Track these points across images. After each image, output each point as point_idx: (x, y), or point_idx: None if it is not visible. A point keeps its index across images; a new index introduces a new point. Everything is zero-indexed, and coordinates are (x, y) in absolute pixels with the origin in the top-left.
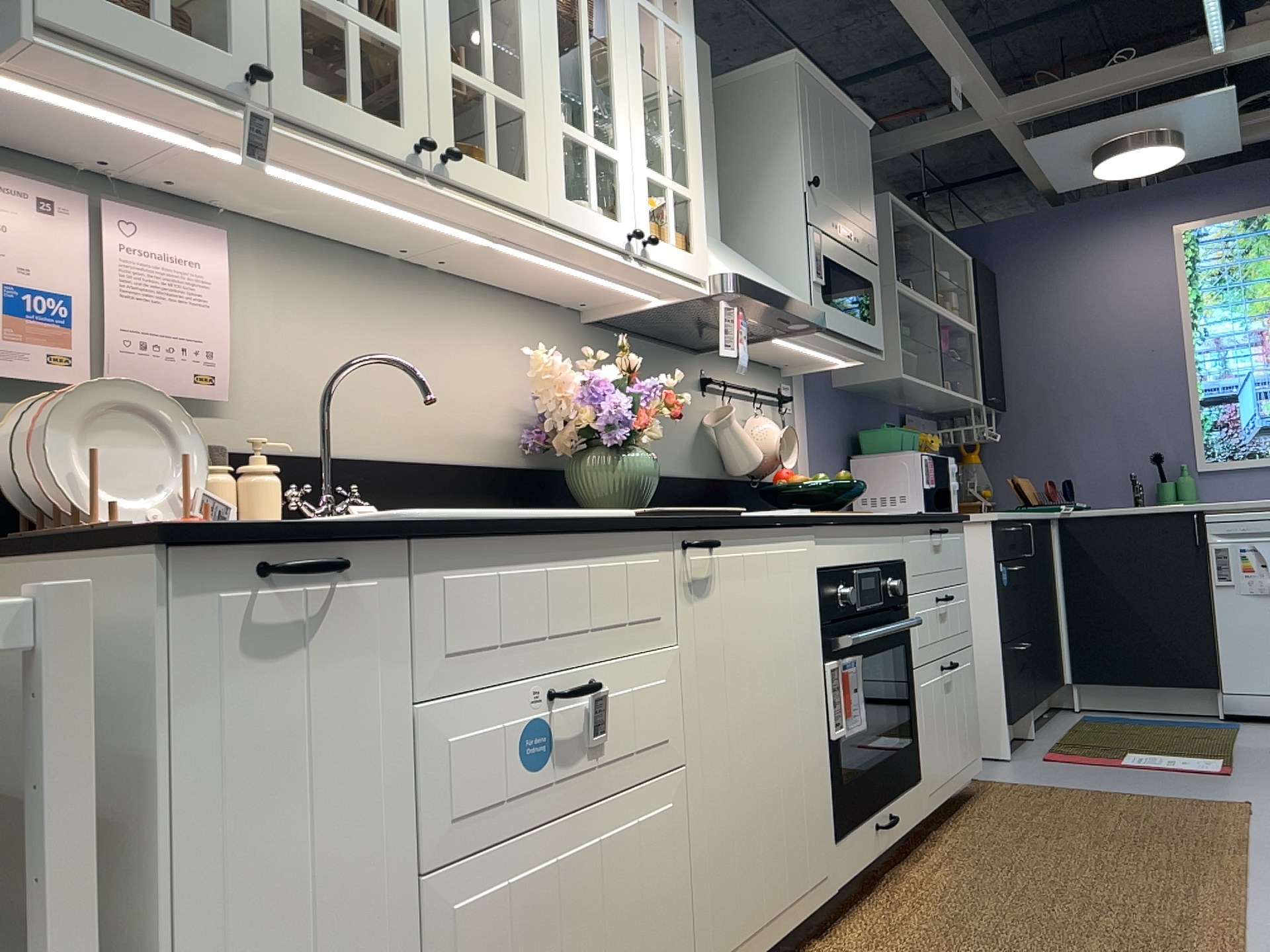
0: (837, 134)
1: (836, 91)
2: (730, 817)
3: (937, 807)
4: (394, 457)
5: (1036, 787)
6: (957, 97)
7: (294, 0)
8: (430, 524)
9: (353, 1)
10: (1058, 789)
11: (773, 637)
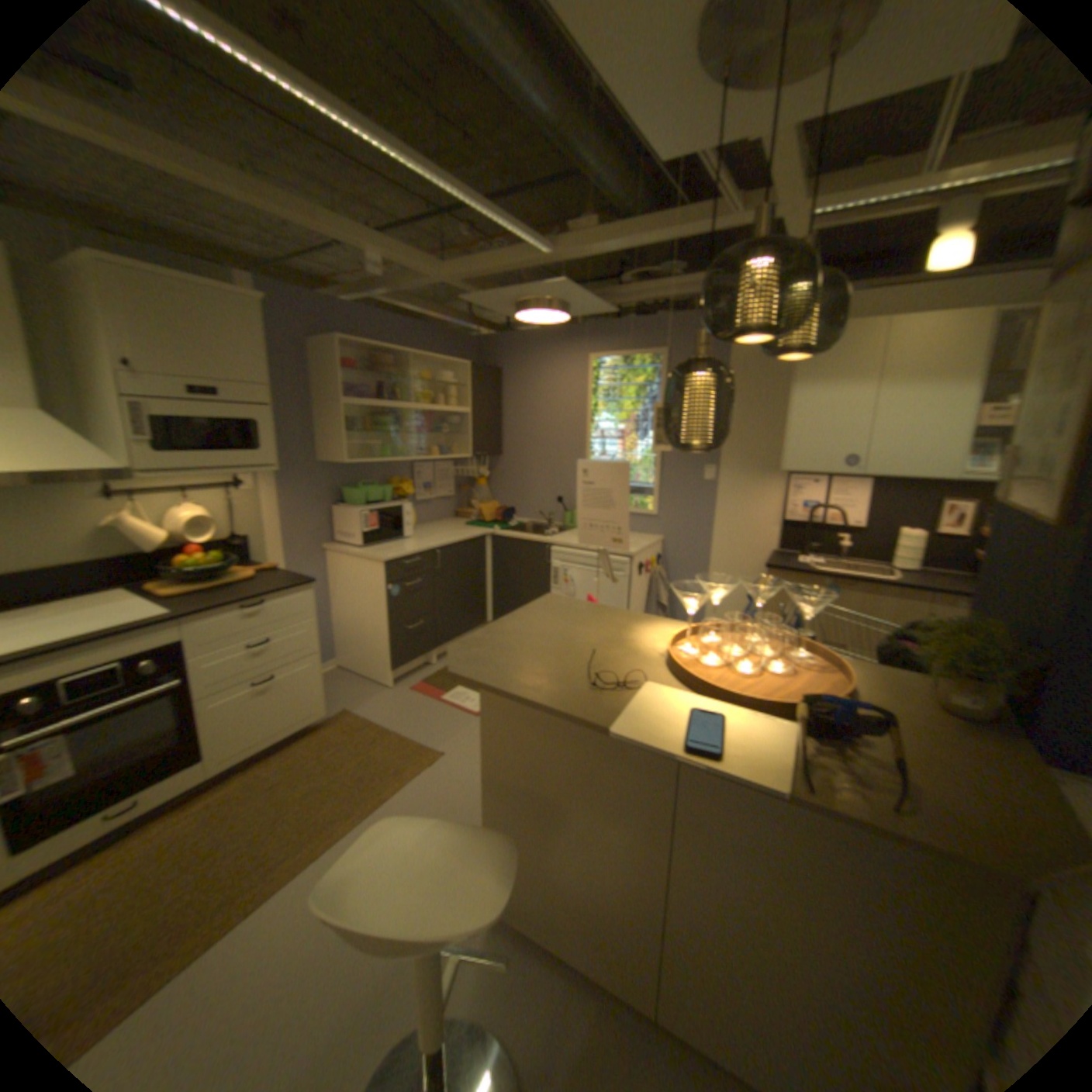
0: (189, 312)
1: (184, 277)
2: None
3: (234, 766)
4: None
5: (363, 723)
6: (375, 266)
7: None
8: None
9: None
10: (371, 728)
11: None
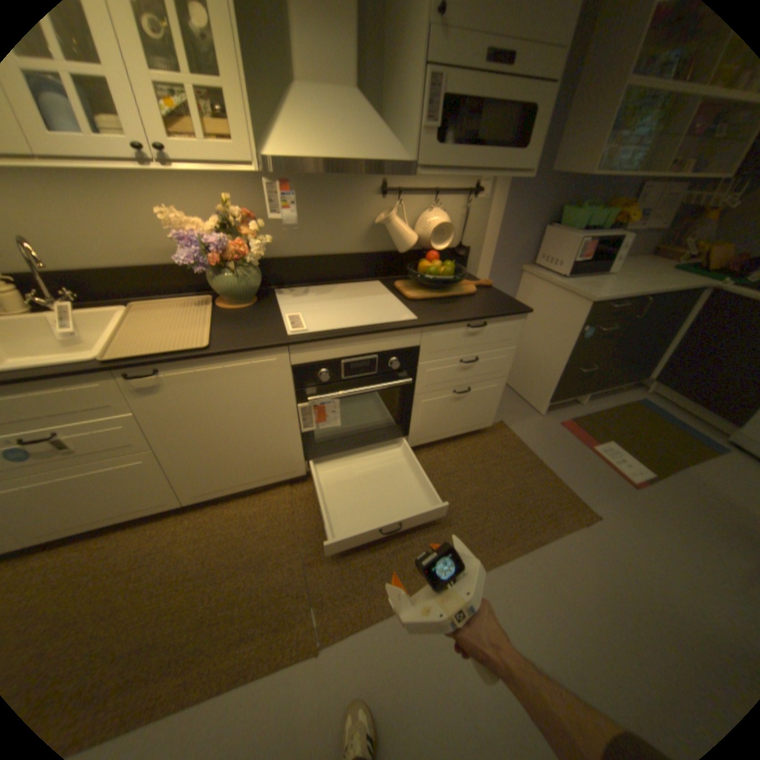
0: None
1: None
2: (198, 462)
3: (423, 444)
4: (111, 266)
5: (517, 443)
6: None
7: None
8: None
9: None
10: (525, 451)
11: (234, 401)
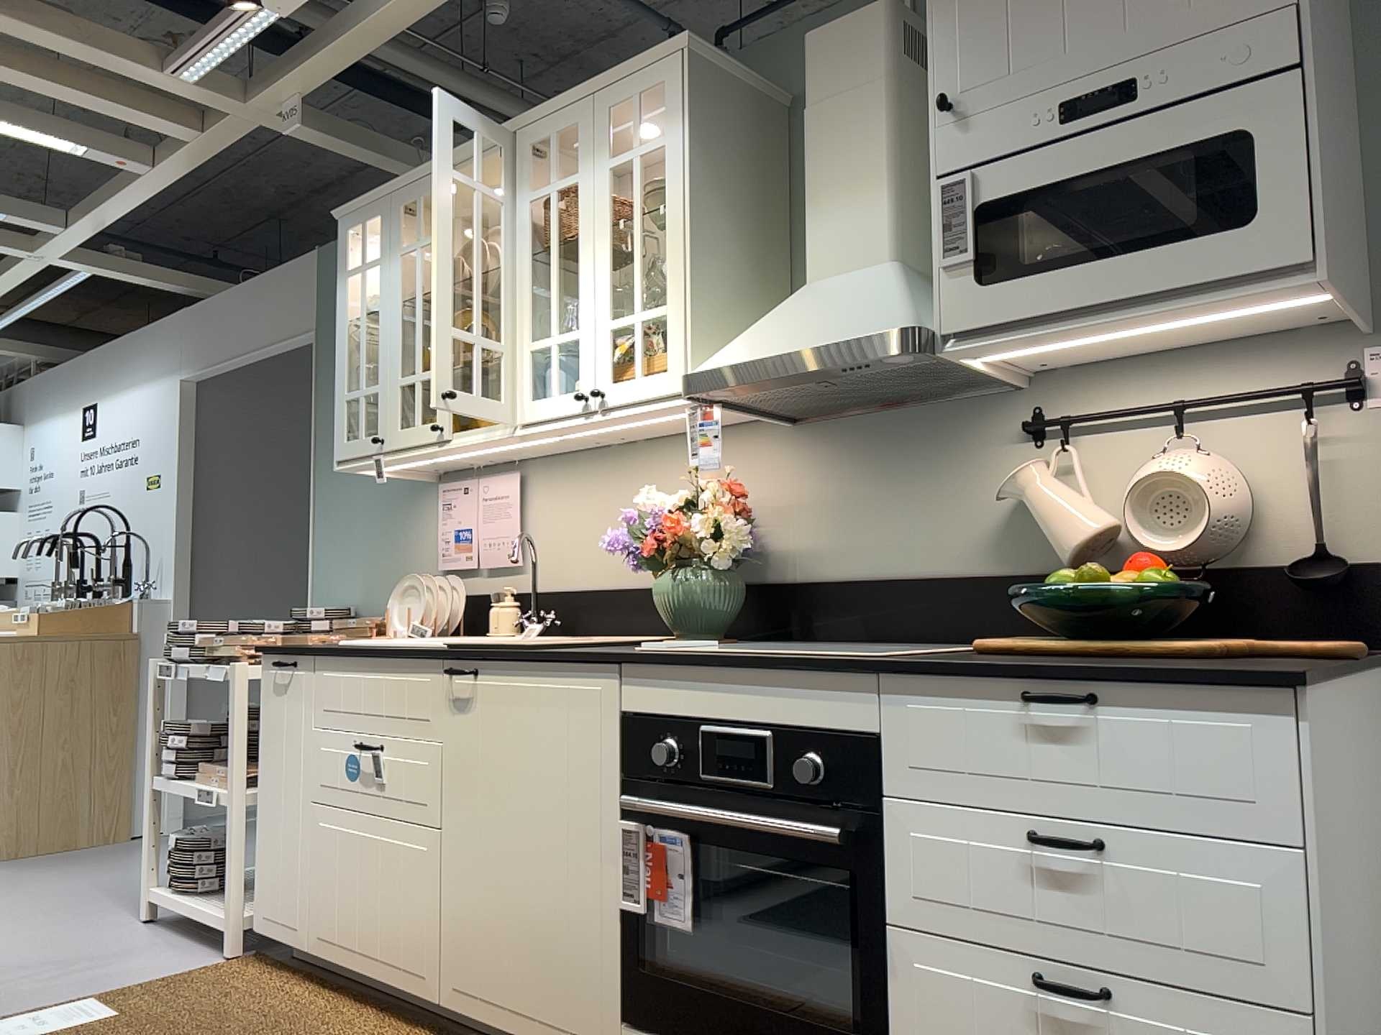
0: None
1: None
2: (476, 892)
3: None
4: (606, 587)
5: None
6: None
7: (397, 390)
8: (317, 649)
9: (418, 368)
10: None
11: (537, 765)
